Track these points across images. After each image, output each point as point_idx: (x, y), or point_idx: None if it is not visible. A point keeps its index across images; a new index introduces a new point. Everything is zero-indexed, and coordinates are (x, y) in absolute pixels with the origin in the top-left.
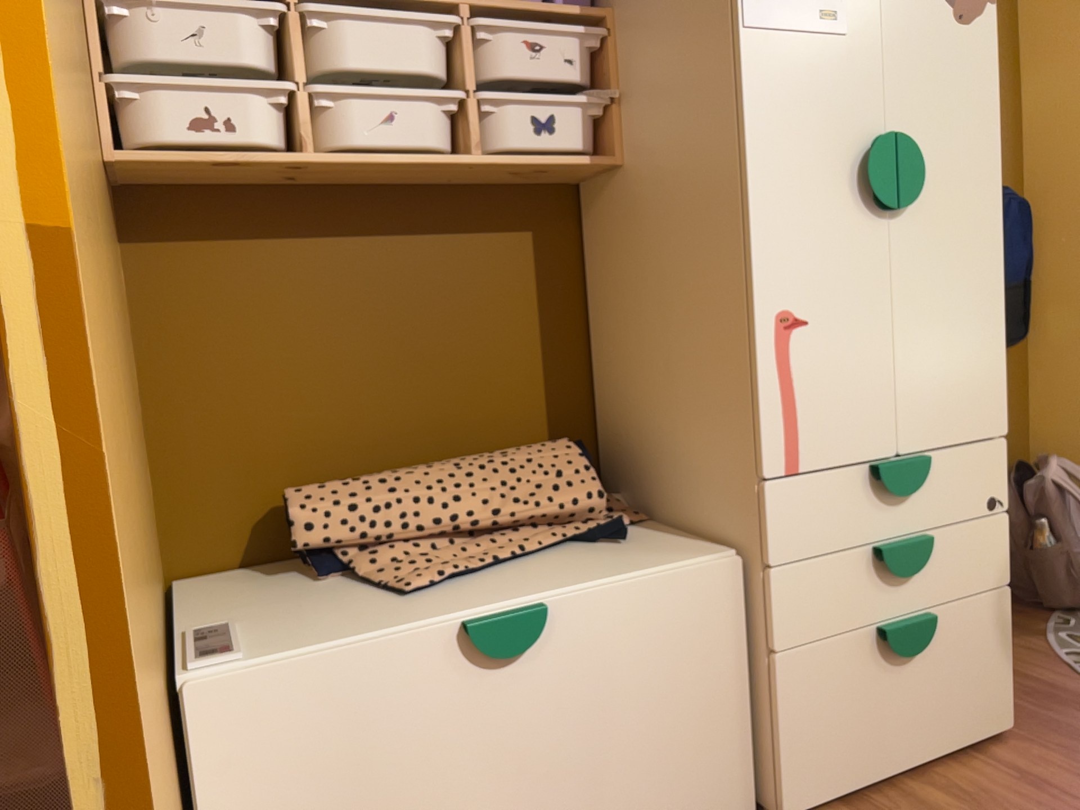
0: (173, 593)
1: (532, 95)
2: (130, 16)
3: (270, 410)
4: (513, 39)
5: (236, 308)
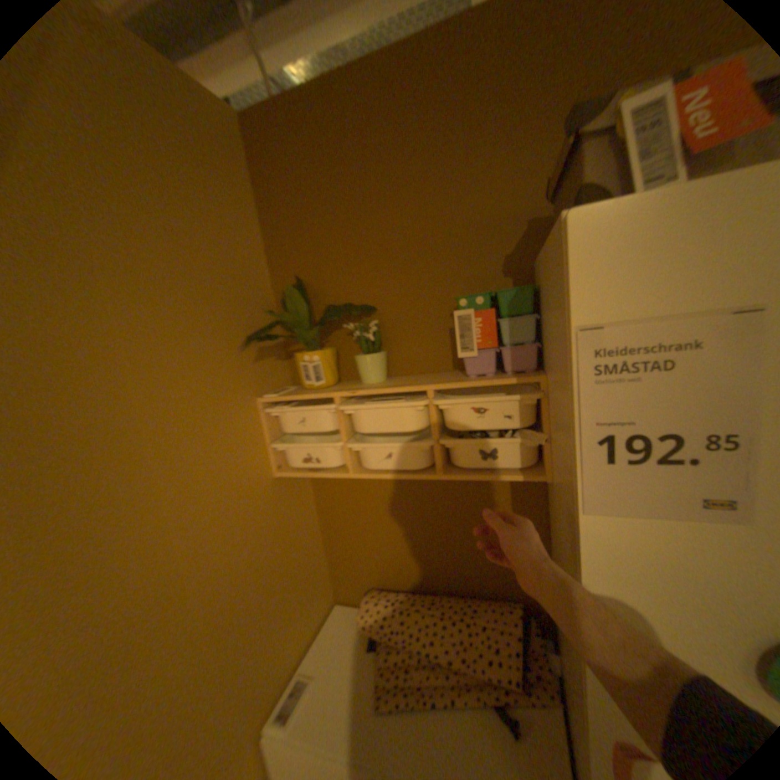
0: (326, 619)
1: (474, 442)
2: (278, 417)
3: (368, 548)
4: (460, 408)
5: (352, 505)
